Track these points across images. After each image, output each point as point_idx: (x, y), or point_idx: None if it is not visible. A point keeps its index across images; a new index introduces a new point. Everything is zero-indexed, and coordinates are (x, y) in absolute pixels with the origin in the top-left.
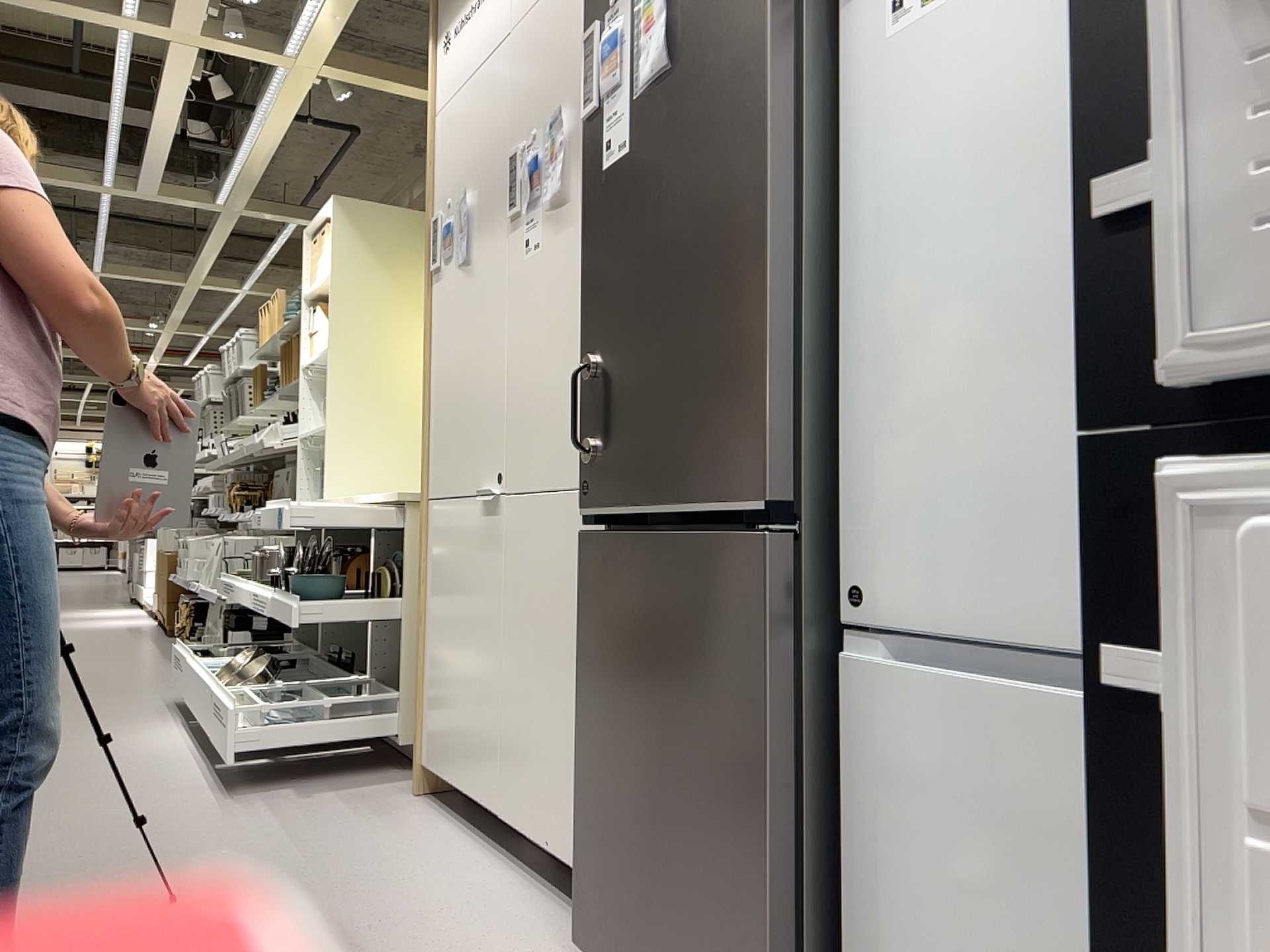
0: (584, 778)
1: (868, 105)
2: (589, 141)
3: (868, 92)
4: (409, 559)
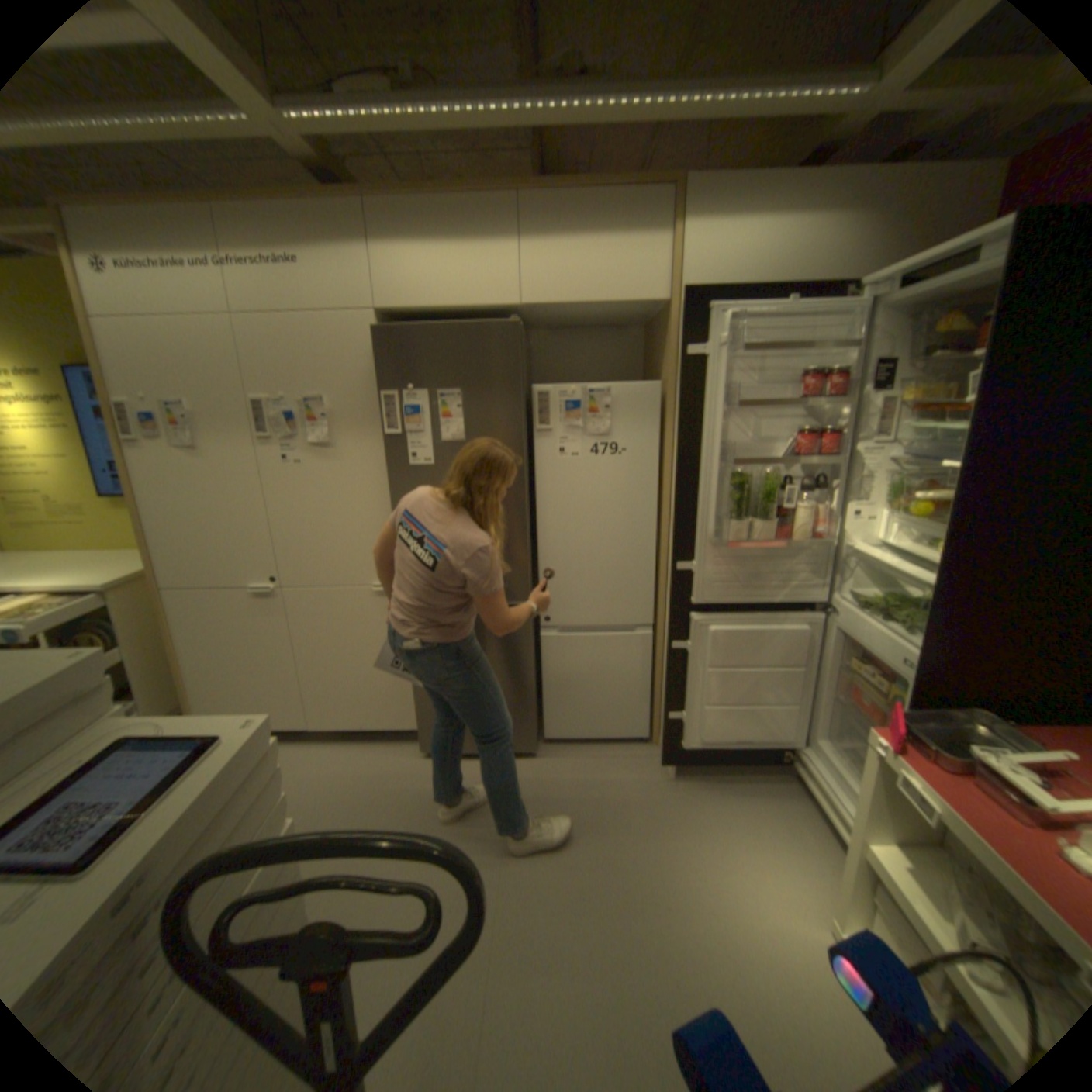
0: (419, 698)
1: (546, 477)
2: (391, 445)
3: (546, 473)
4: (118, 622)
